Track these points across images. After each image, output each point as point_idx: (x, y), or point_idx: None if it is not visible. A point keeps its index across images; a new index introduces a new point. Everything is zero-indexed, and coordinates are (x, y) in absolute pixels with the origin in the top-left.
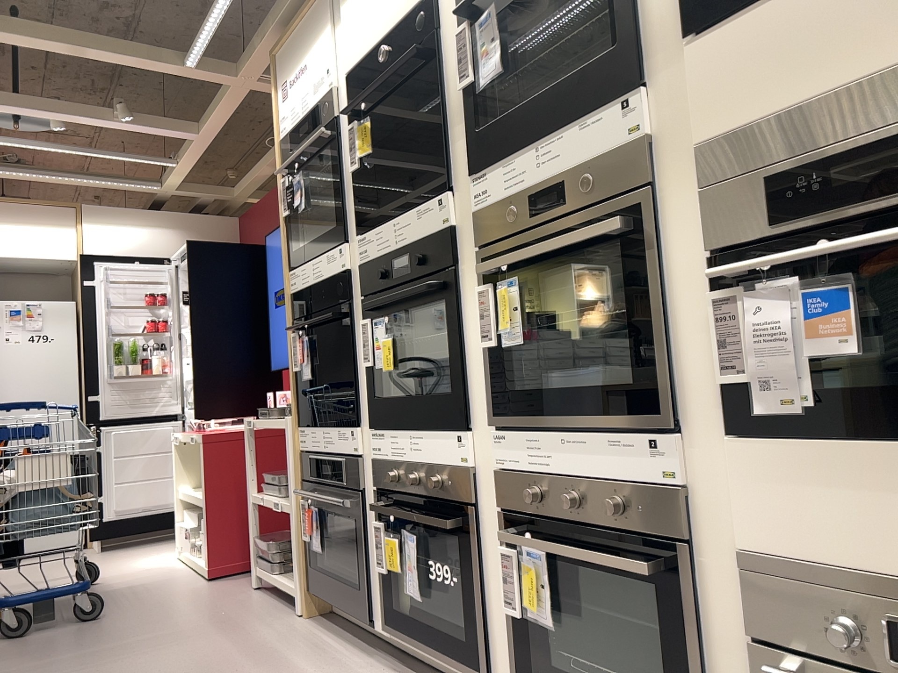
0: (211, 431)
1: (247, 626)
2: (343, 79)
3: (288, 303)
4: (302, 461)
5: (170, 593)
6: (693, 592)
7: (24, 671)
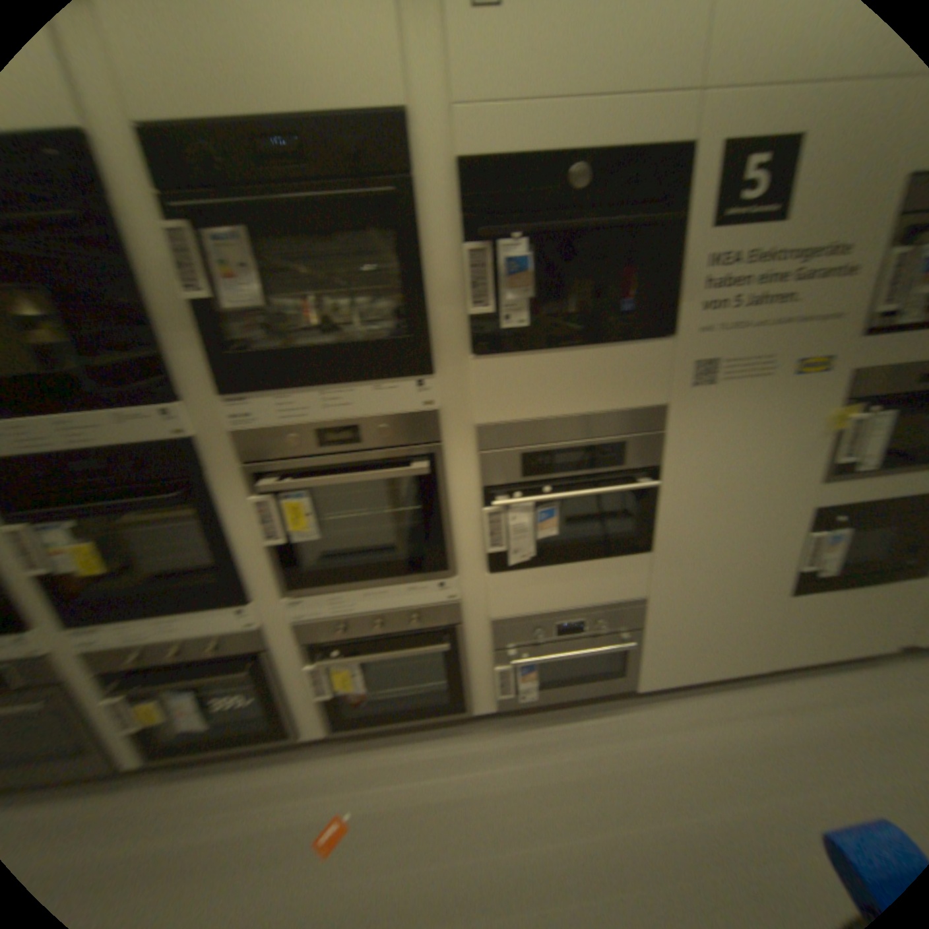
0: None
1: None
2: None
3: None
4: None
5: None
6: (460, 644)
7: None
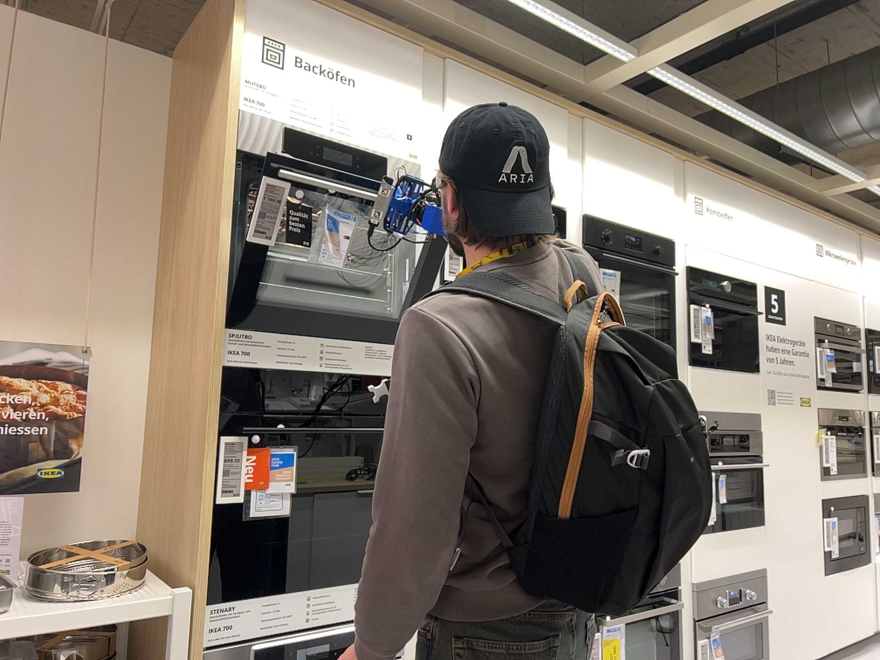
0: None
1: None
2: (431, 167)
3: (221, 382)
4: None
5: None
6: (678, 609)
7: None
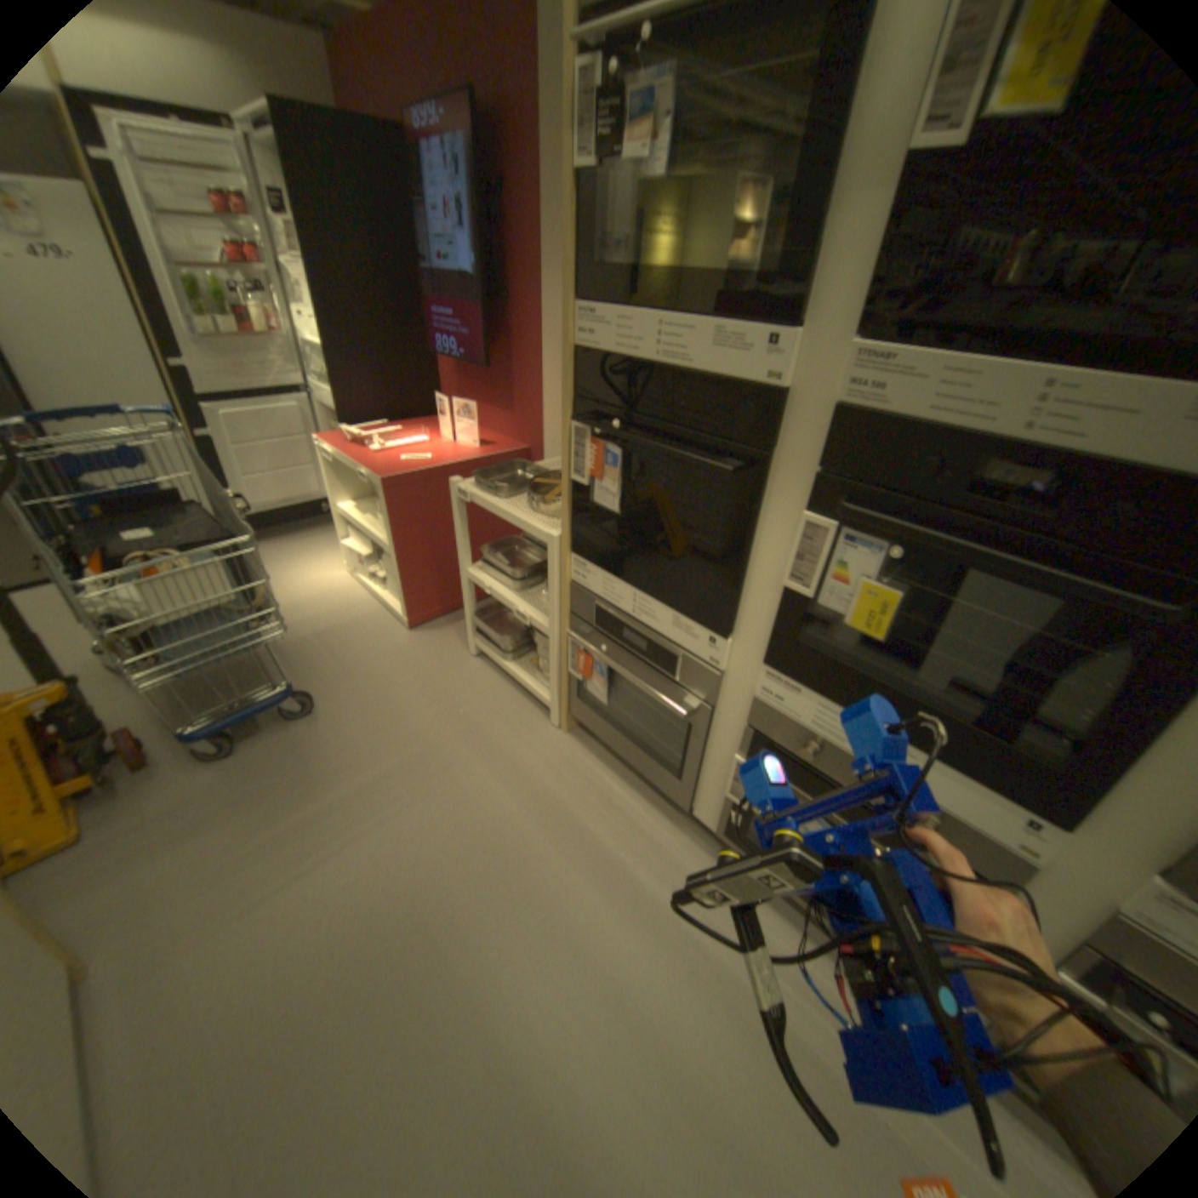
0: (379, 459)
1: (505, 750)
2: None
3: (571, 367)
4: (575, 598)
5: (376, 660)
6: None
7: (266, 851)
